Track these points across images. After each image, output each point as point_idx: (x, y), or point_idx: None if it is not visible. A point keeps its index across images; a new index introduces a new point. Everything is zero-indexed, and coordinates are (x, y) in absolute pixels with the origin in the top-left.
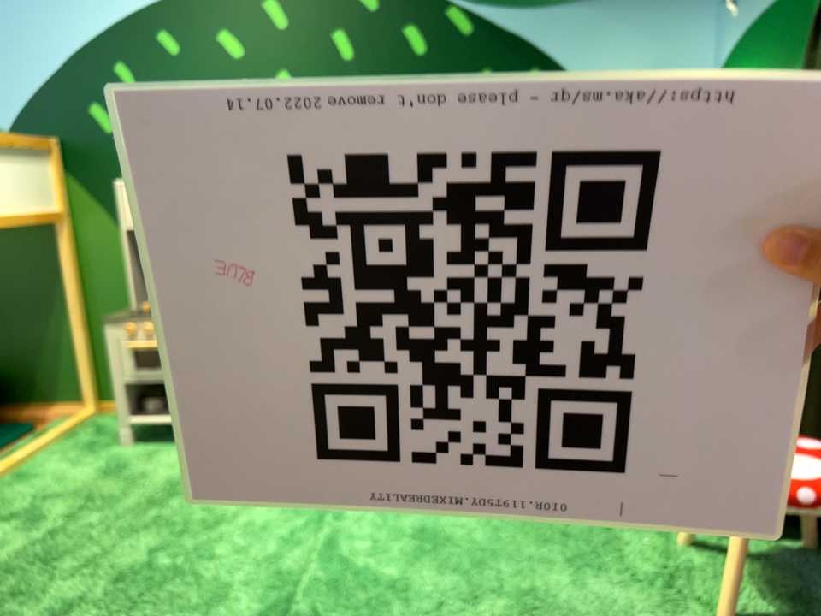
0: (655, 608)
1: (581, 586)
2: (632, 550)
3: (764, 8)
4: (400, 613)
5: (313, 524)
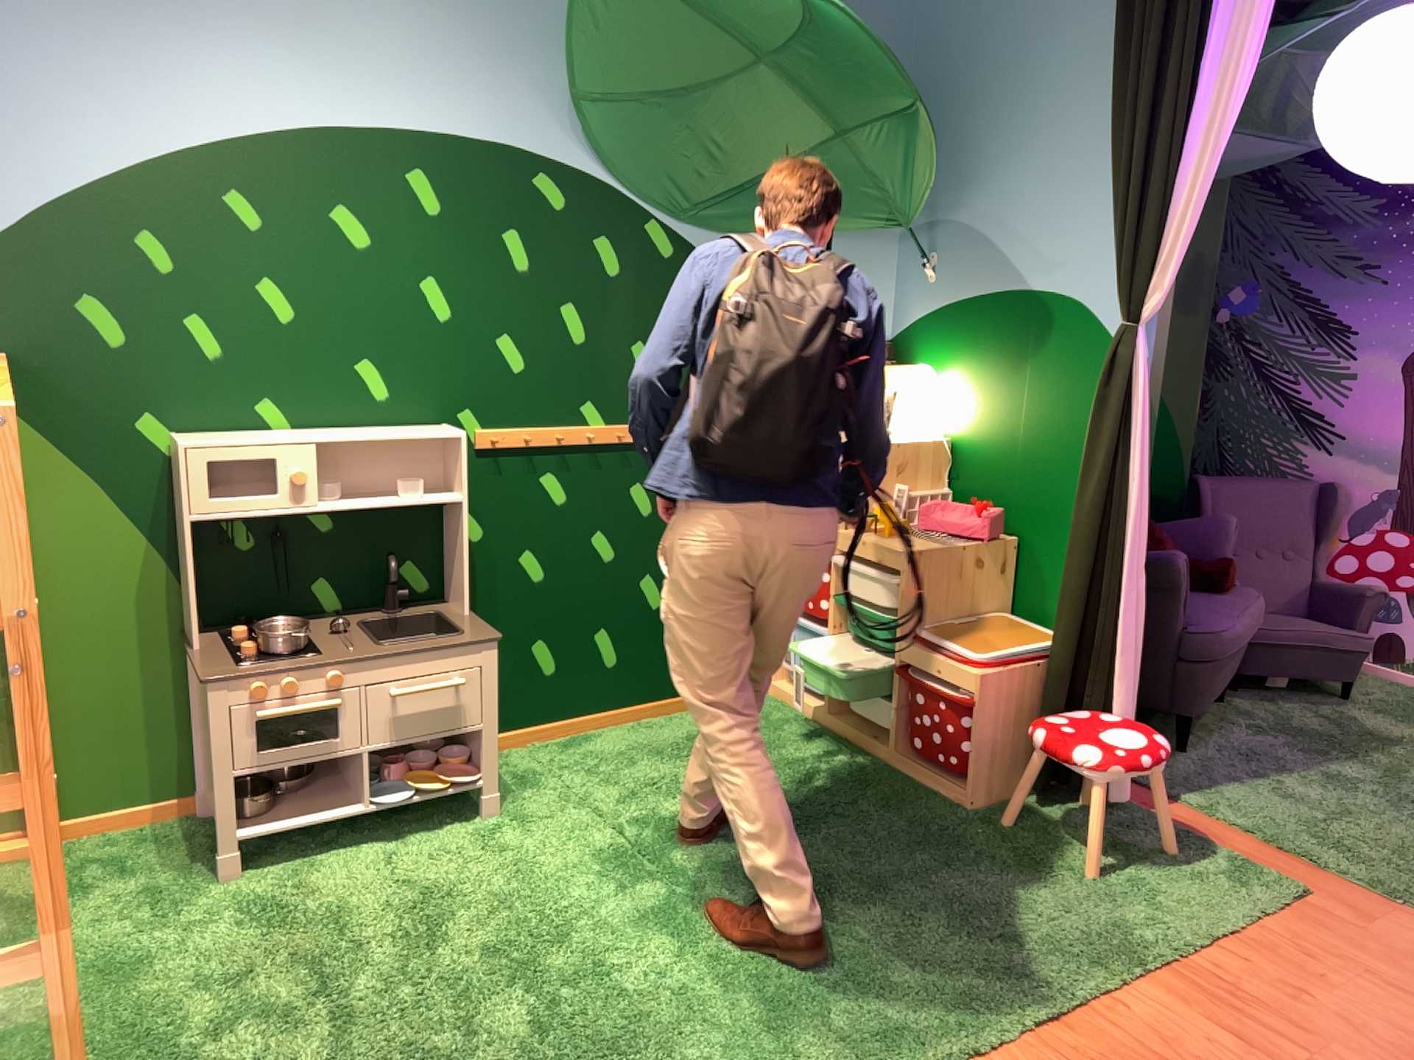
0: (1026, 871)
1: (963, 871)
2: (965, 832)
3: (968, 299)
4: (863, 938)
5: (669, 890)
